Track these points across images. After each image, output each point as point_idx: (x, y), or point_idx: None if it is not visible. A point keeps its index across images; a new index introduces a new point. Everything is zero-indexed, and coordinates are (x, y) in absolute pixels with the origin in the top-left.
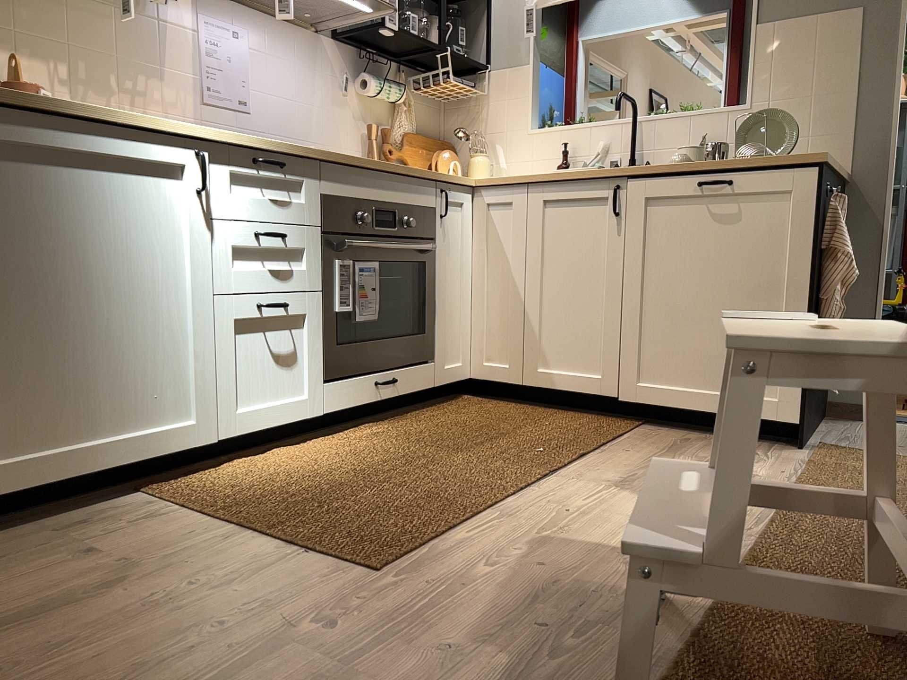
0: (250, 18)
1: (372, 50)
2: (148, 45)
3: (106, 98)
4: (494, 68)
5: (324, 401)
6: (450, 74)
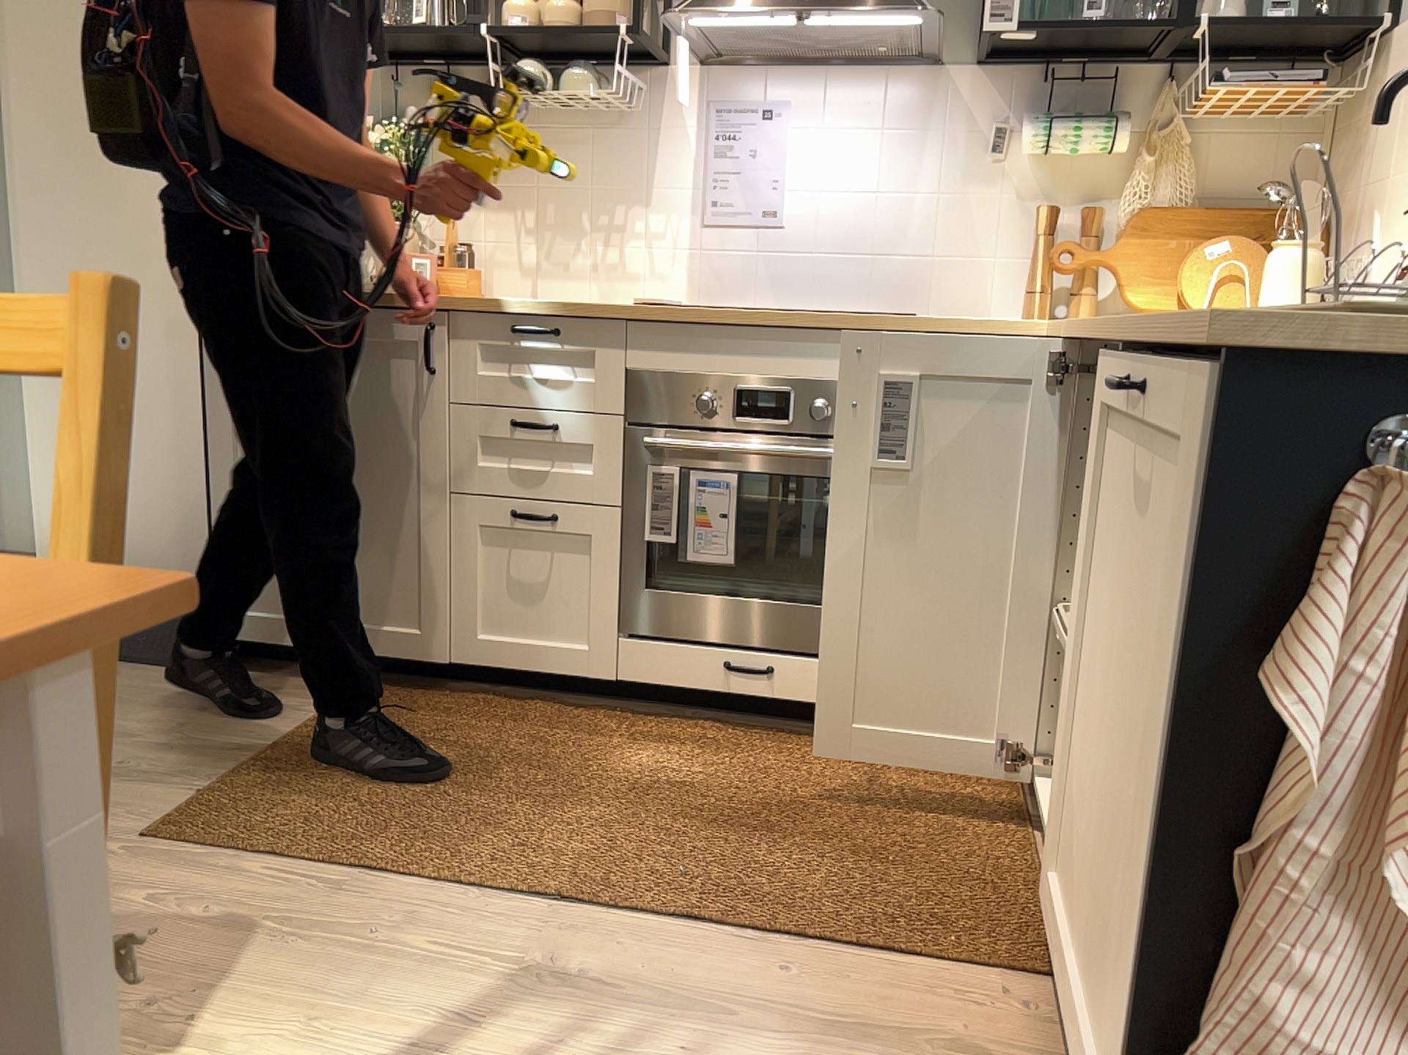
0: (792, 80)
1: (1076, 59)
2: (628, 161)
3: (572, 239)
4: (1402, 20)
5: (618, 664)
6: (1206, 76)
